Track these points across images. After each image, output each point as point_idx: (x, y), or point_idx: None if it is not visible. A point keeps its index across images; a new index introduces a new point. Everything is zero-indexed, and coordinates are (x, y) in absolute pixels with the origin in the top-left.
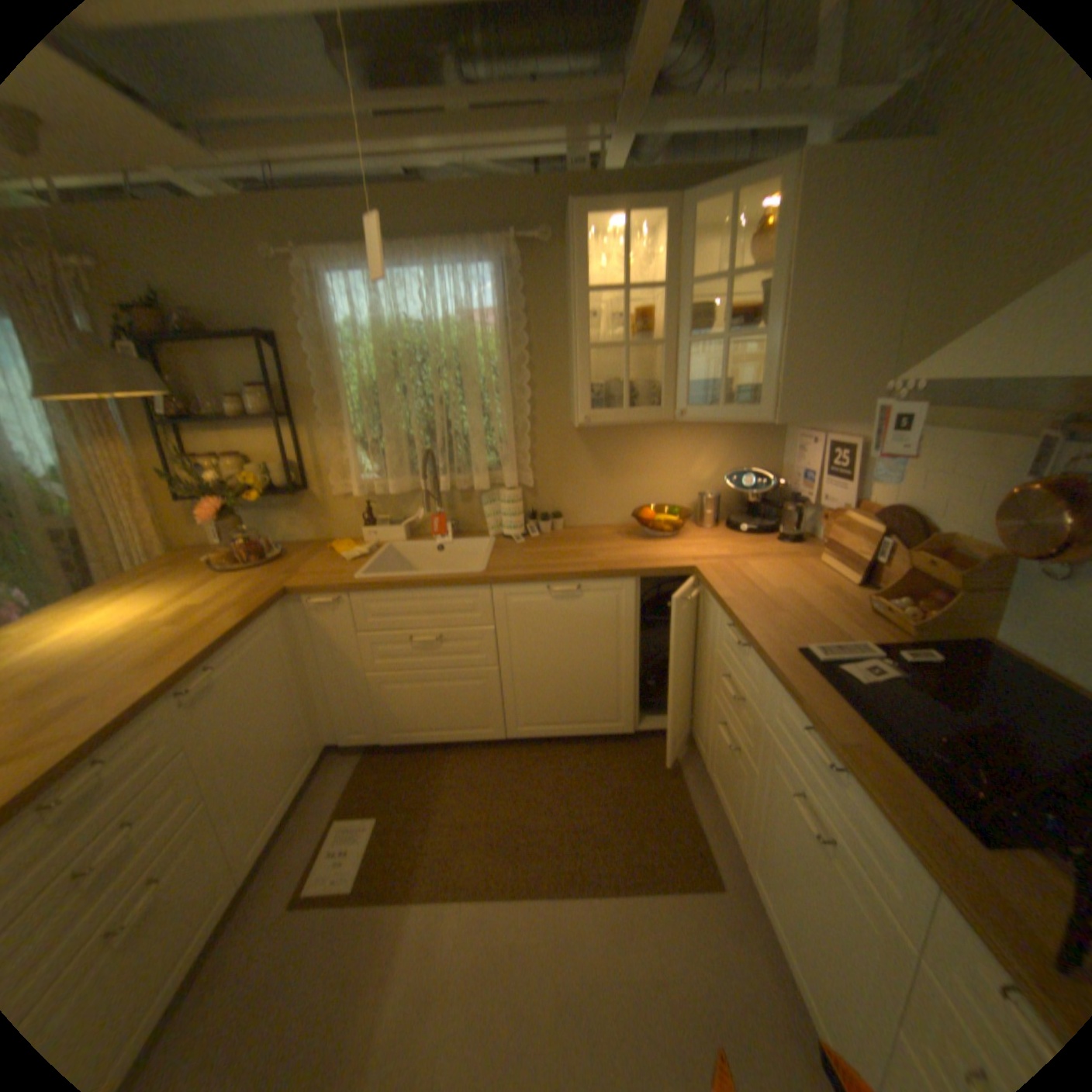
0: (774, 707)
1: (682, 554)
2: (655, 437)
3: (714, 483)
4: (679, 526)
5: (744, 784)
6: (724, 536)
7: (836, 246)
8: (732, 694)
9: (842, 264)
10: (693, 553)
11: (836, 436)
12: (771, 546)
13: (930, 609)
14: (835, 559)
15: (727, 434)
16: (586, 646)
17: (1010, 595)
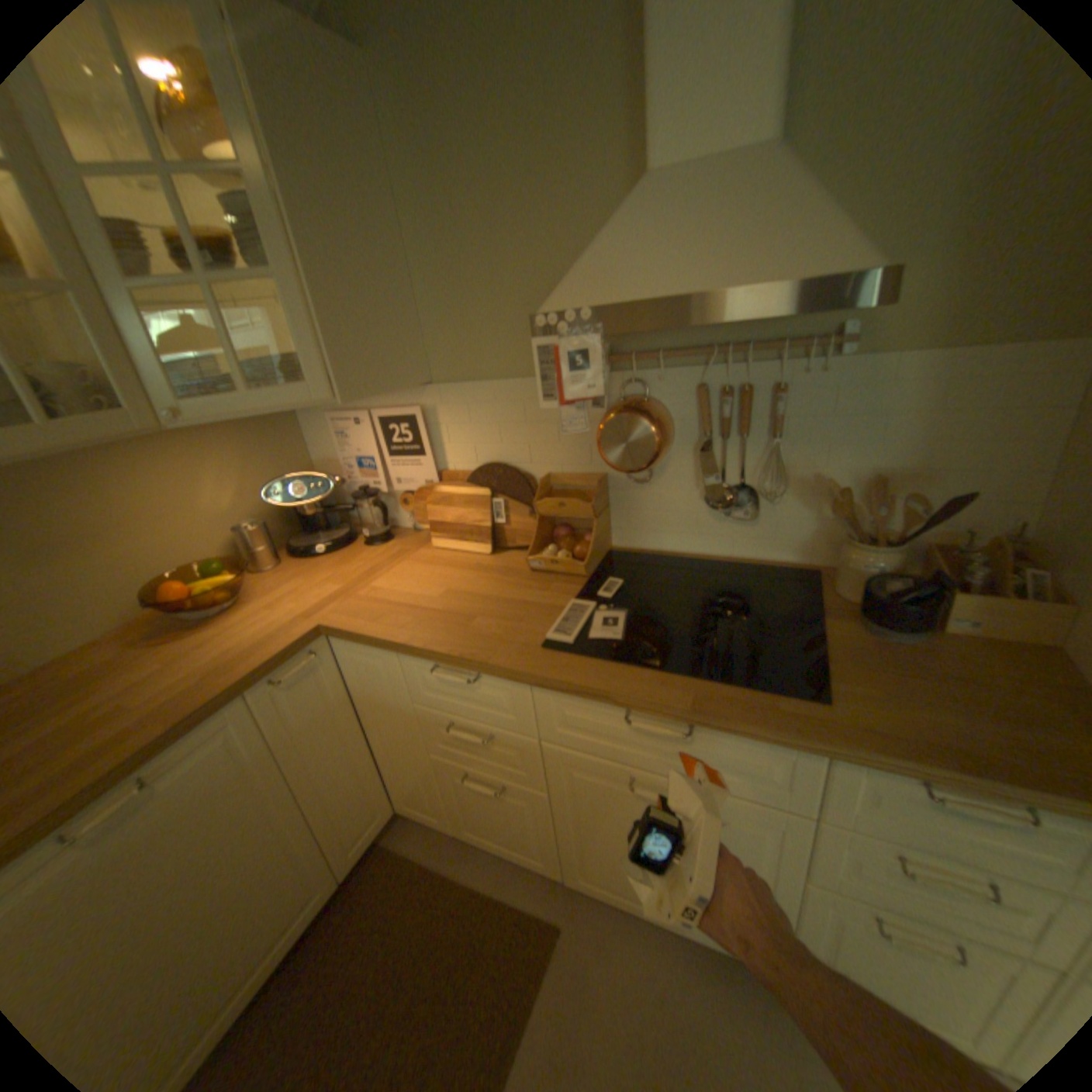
0: (550, 720)
1: (283, 619)
2: (110, 470)
3: (242, 510)
4: (234, 585)
5: (526, 815)
6: (305, 569)
7: (315, 161)
8: (478, 741)
9: (330, 188)
10: (294, 610)
11: (384, 411)
12: (371, 556)
13: (569, 544)
14: (450, 539)
15: (228, 439)
16: (211, 856)
17: (610, 507)
